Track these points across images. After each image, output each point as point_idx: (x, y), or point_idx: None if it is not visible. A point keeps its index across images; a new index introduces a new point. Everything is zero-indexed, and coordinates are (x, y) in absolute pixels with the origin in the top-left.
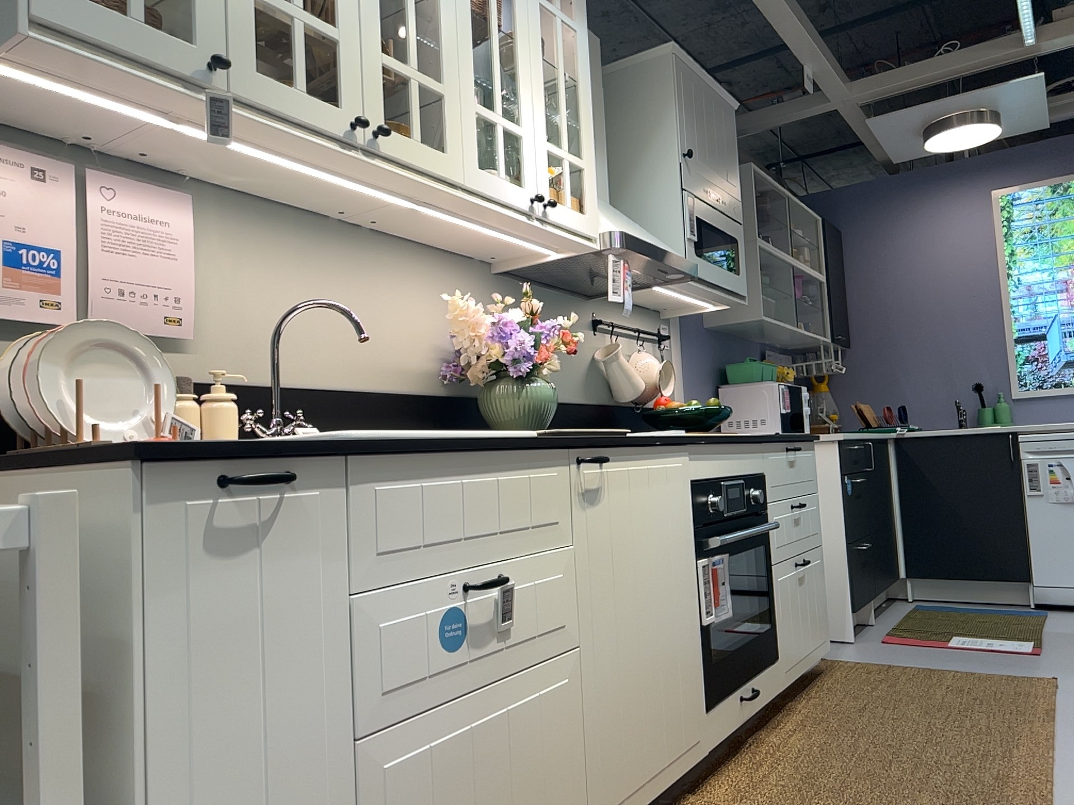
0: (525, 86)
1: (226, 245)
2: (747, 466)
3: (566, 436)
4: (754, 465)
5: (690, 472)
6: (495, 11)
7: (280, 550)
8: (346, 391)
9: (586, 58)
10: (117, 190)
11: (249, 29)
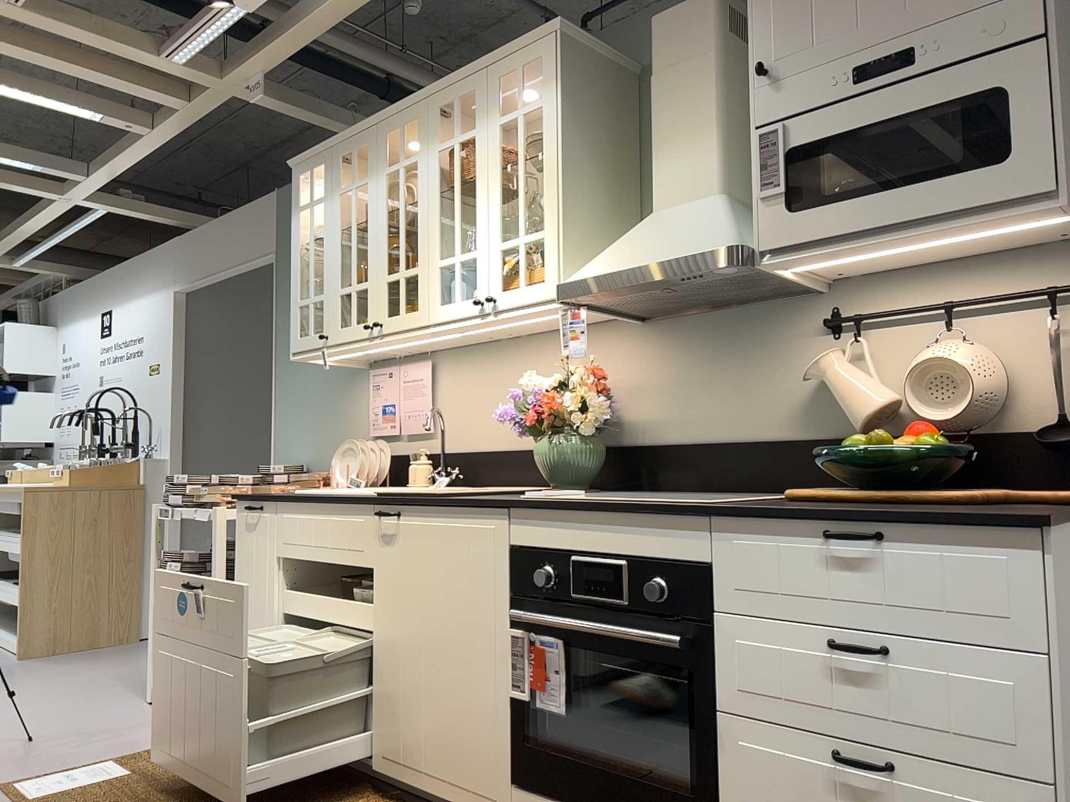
0: (479, 213)
1: (450, 377)
2: (643, 544)
3: (386, 495)
4: (669, 546)
5: (510, 536)
6: (456, 177)
7: (260, 533)
8: (504, 451)
9: (550, 123)
10: (406, 370)
11: (337, 311)
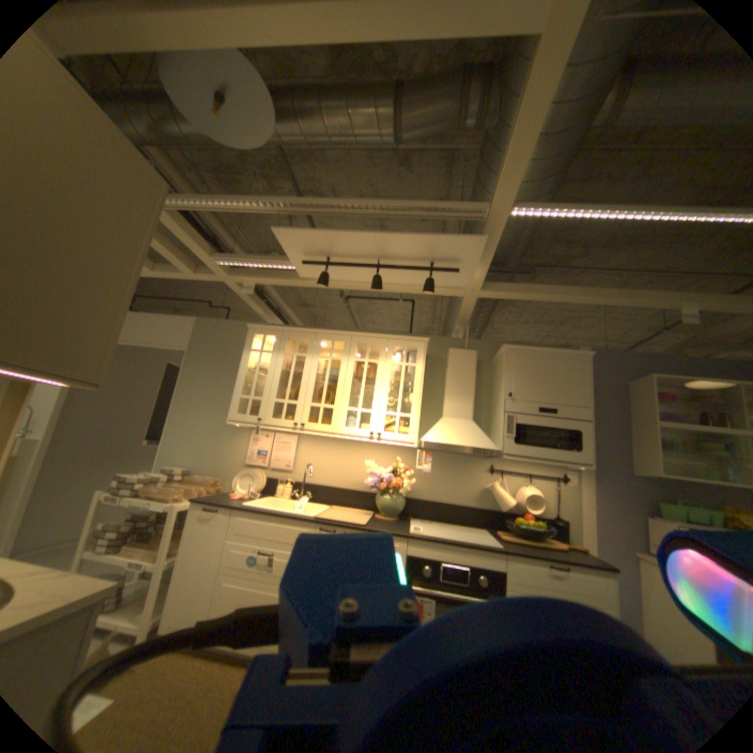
0: (375, 395)
1: (307, 447)
2: (476, 563)
3: (322, 519)
4: (489, 565)
5: (407, 551)
6: (364, 375)
7: (212, 526)
8: (336, 488)
9: (418, 374)
10: (280, 437)
11: (271, 409)
